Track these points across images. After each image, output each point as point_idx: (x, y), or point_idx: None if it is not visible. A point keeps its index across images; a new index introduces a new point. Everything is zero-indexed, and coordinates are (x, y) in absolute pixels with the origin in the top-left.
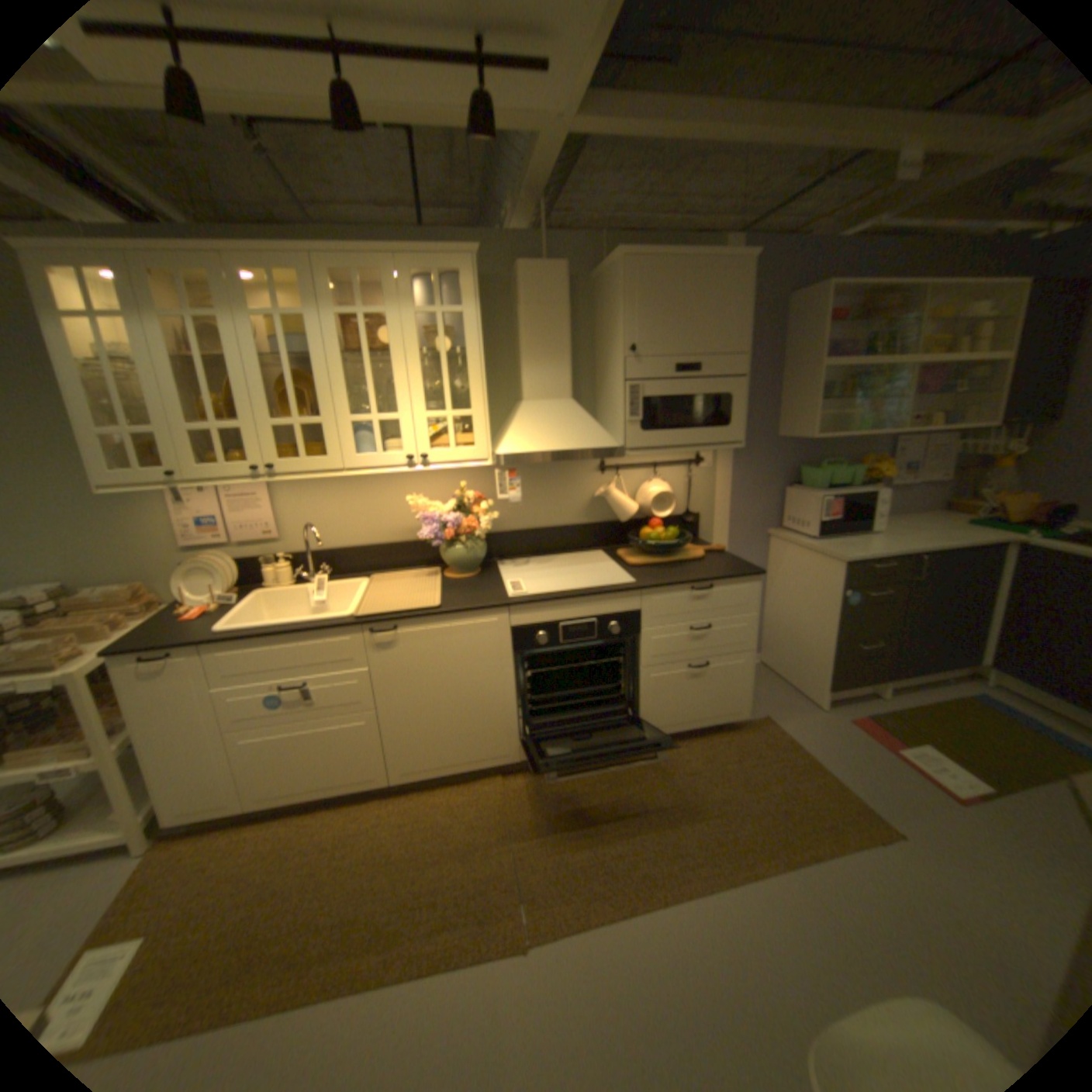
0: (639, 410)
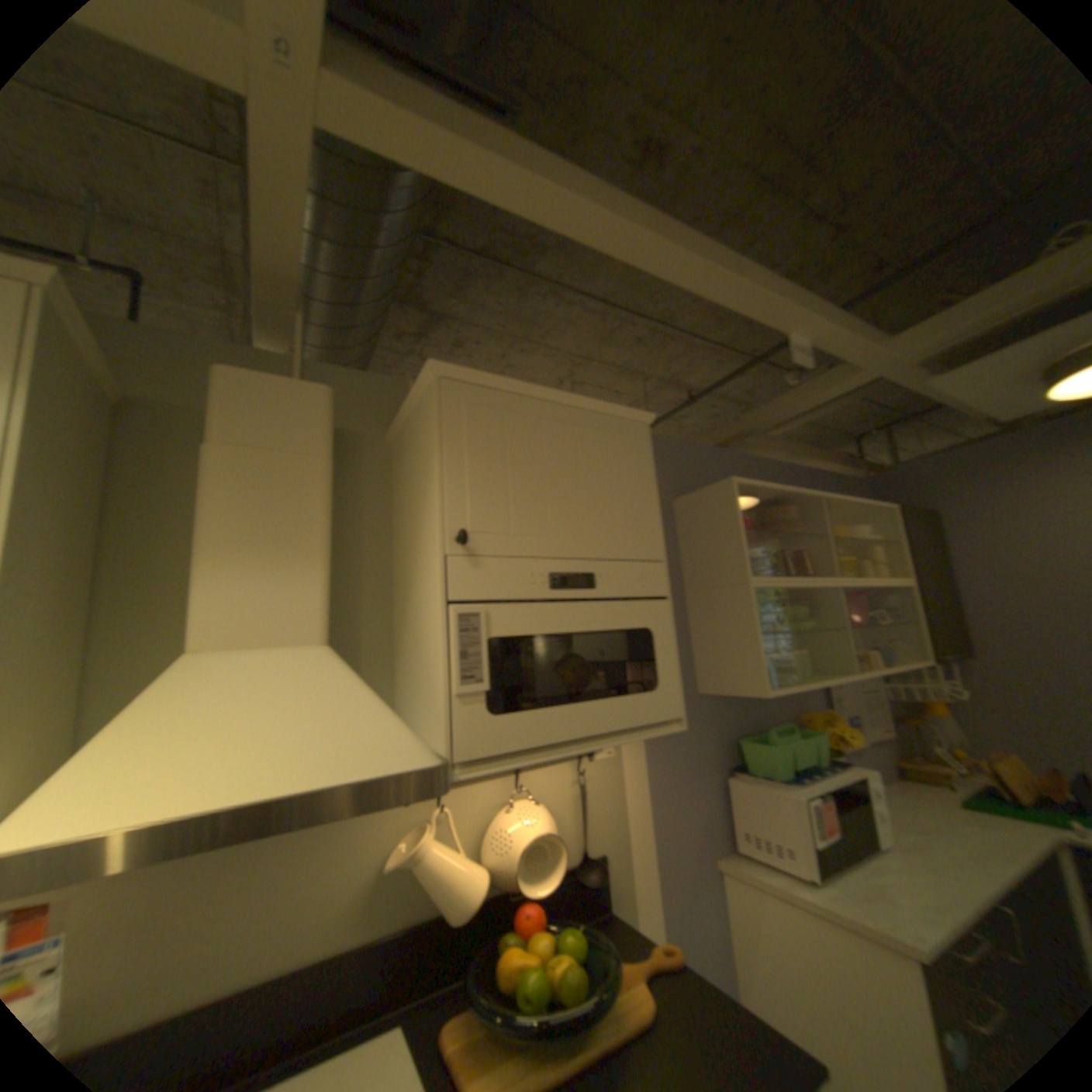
0: (481, 665)
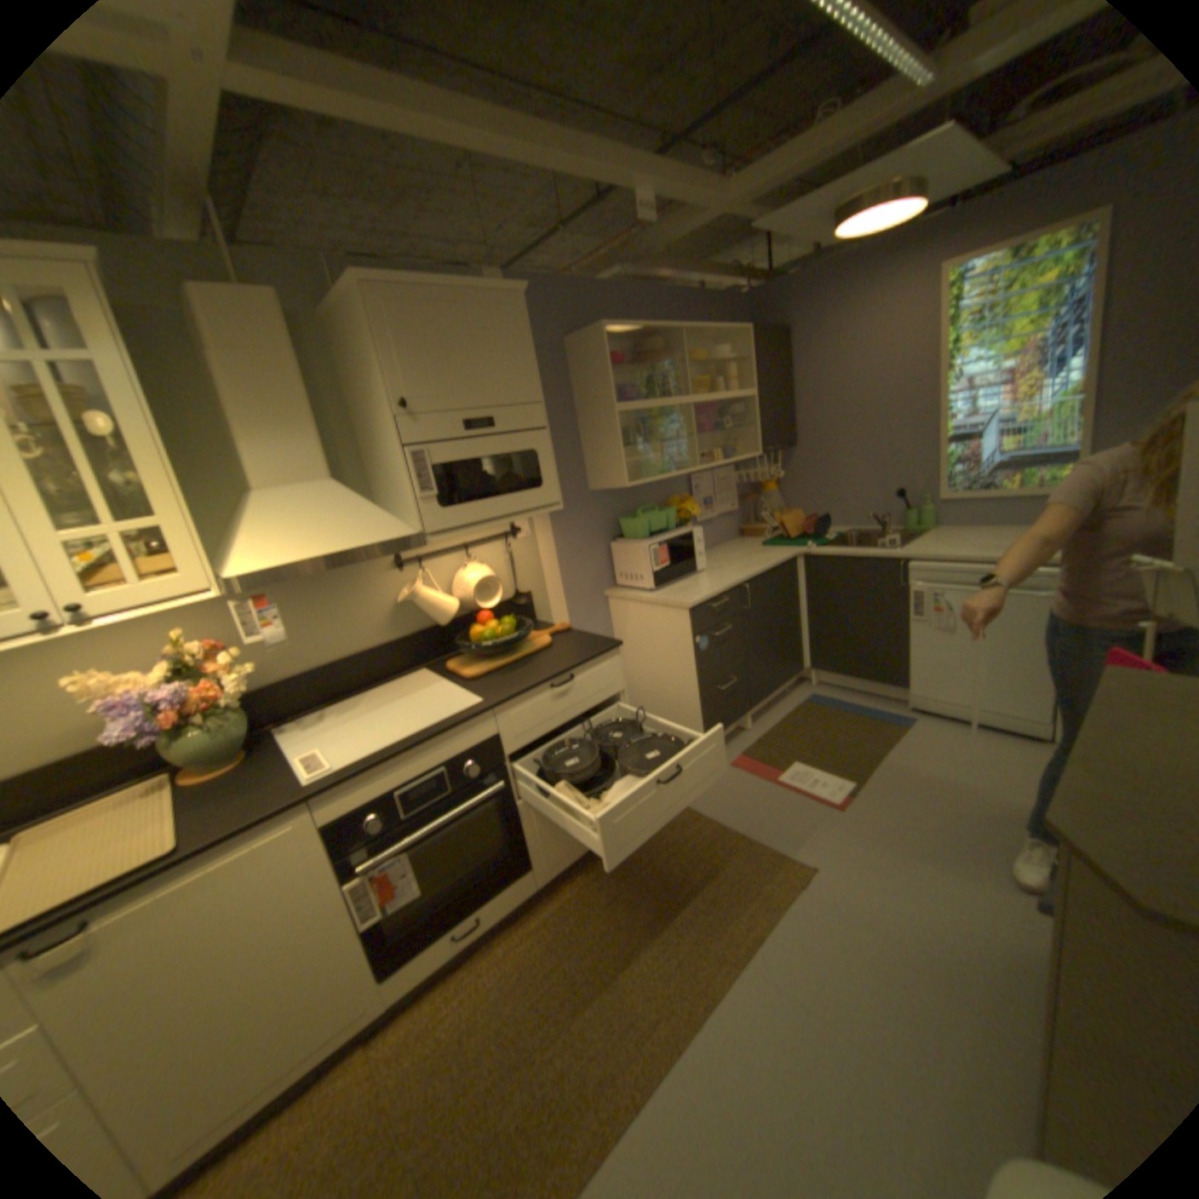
0: (430, 481)
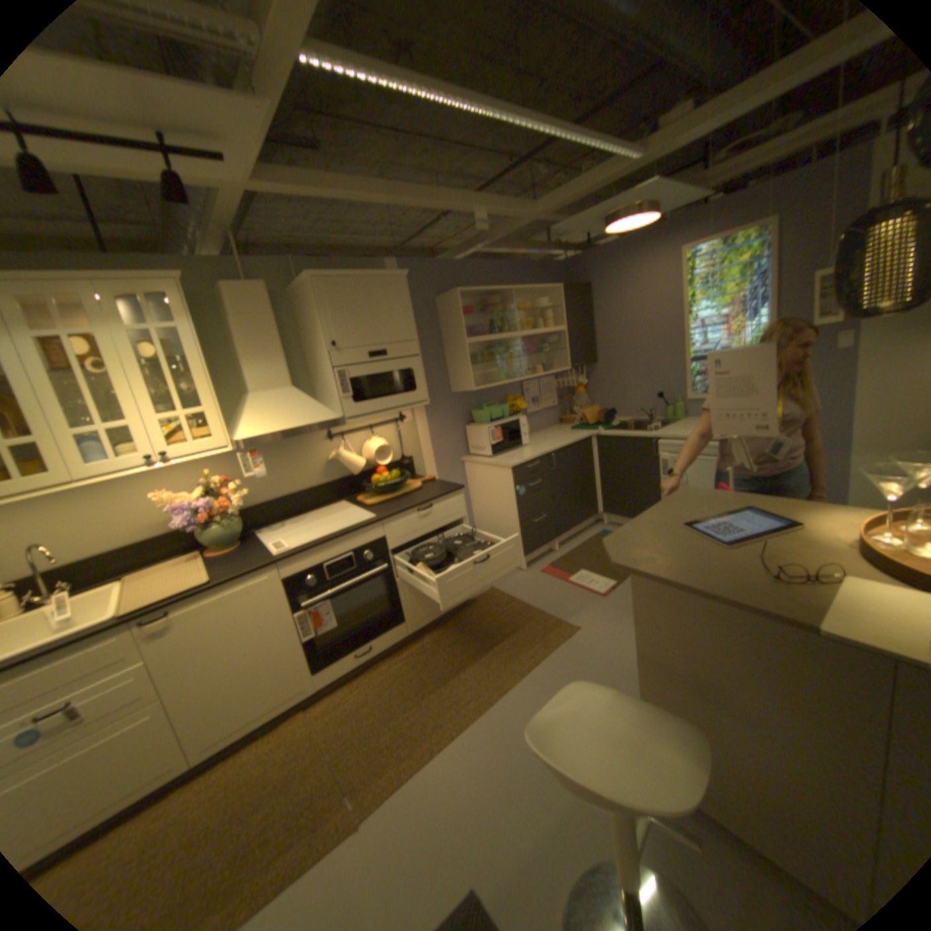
0: (349, 387)
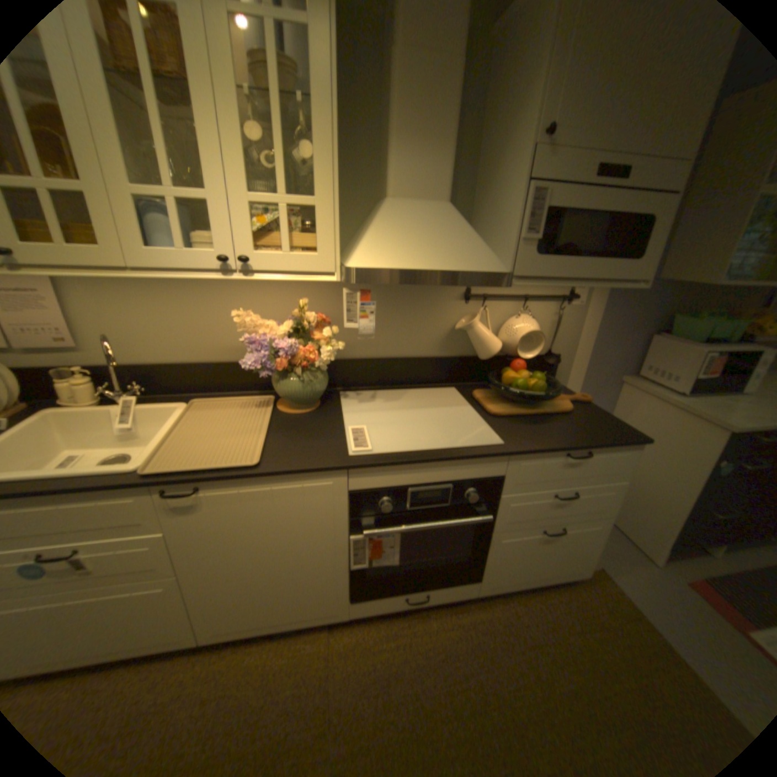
0: (540, 223)
